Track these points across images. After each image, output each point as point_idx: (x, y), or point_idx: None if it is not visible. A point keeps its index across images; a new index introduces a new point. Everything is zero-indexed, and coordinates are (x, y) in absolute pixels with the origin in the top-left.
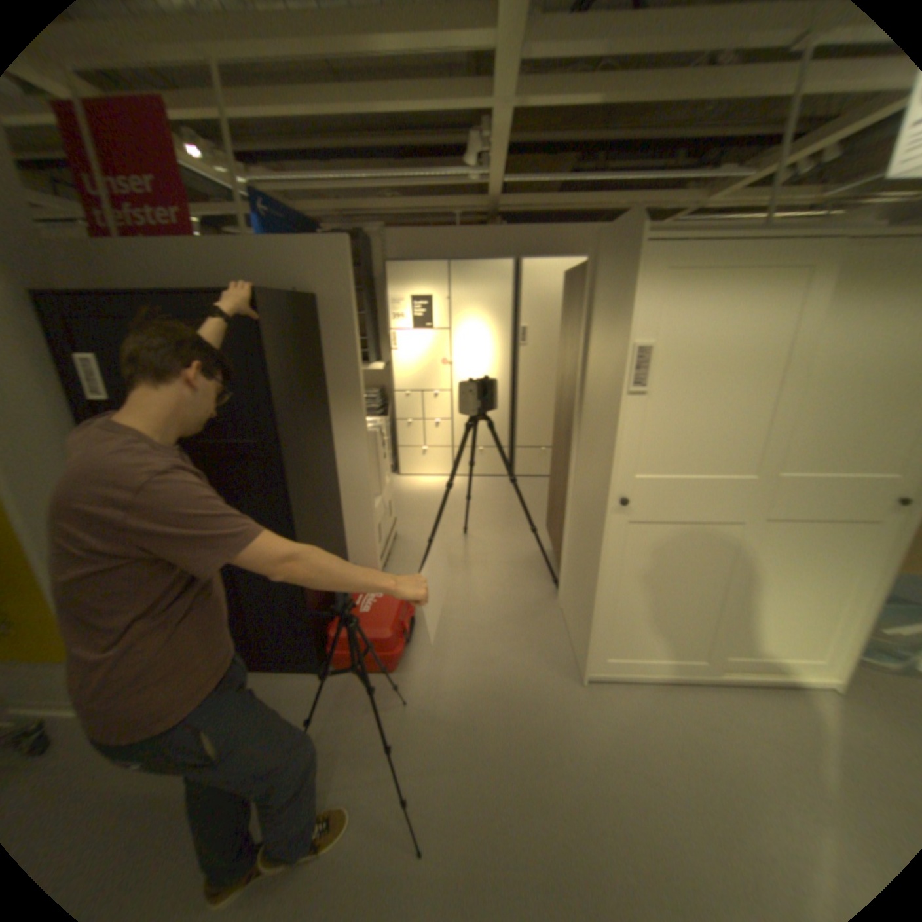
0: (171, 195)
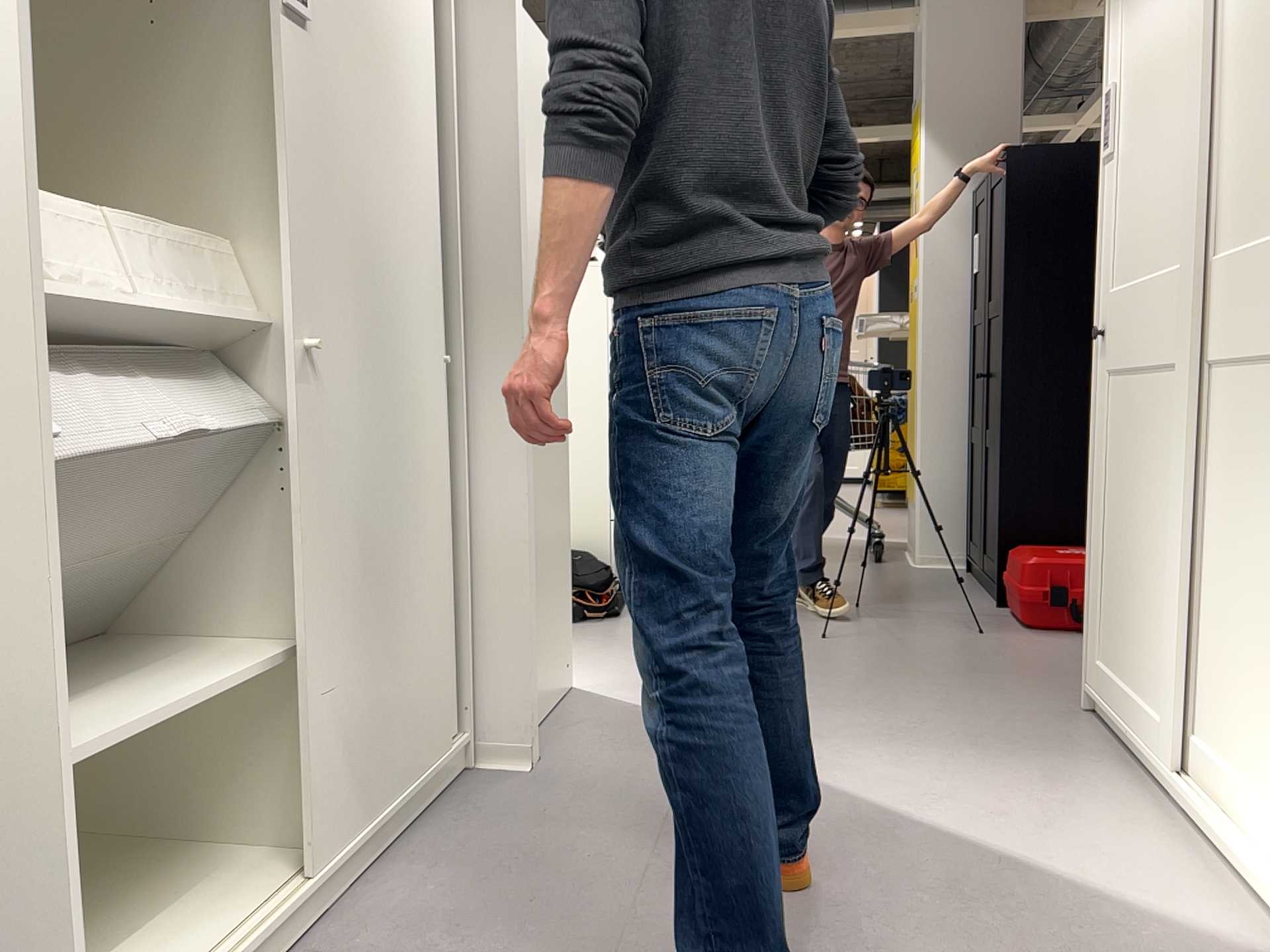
0: None
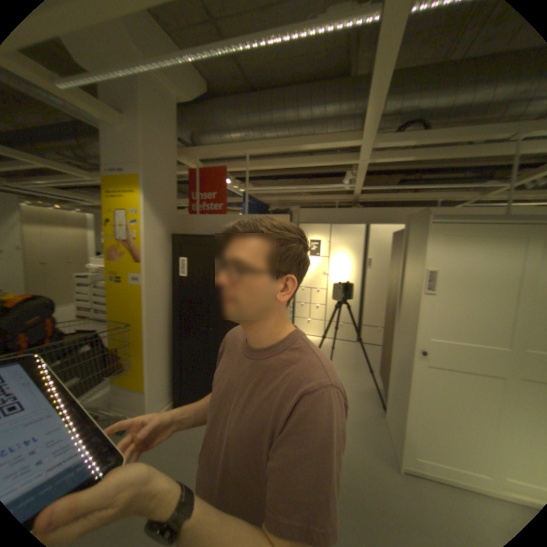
0: (219, 199)
